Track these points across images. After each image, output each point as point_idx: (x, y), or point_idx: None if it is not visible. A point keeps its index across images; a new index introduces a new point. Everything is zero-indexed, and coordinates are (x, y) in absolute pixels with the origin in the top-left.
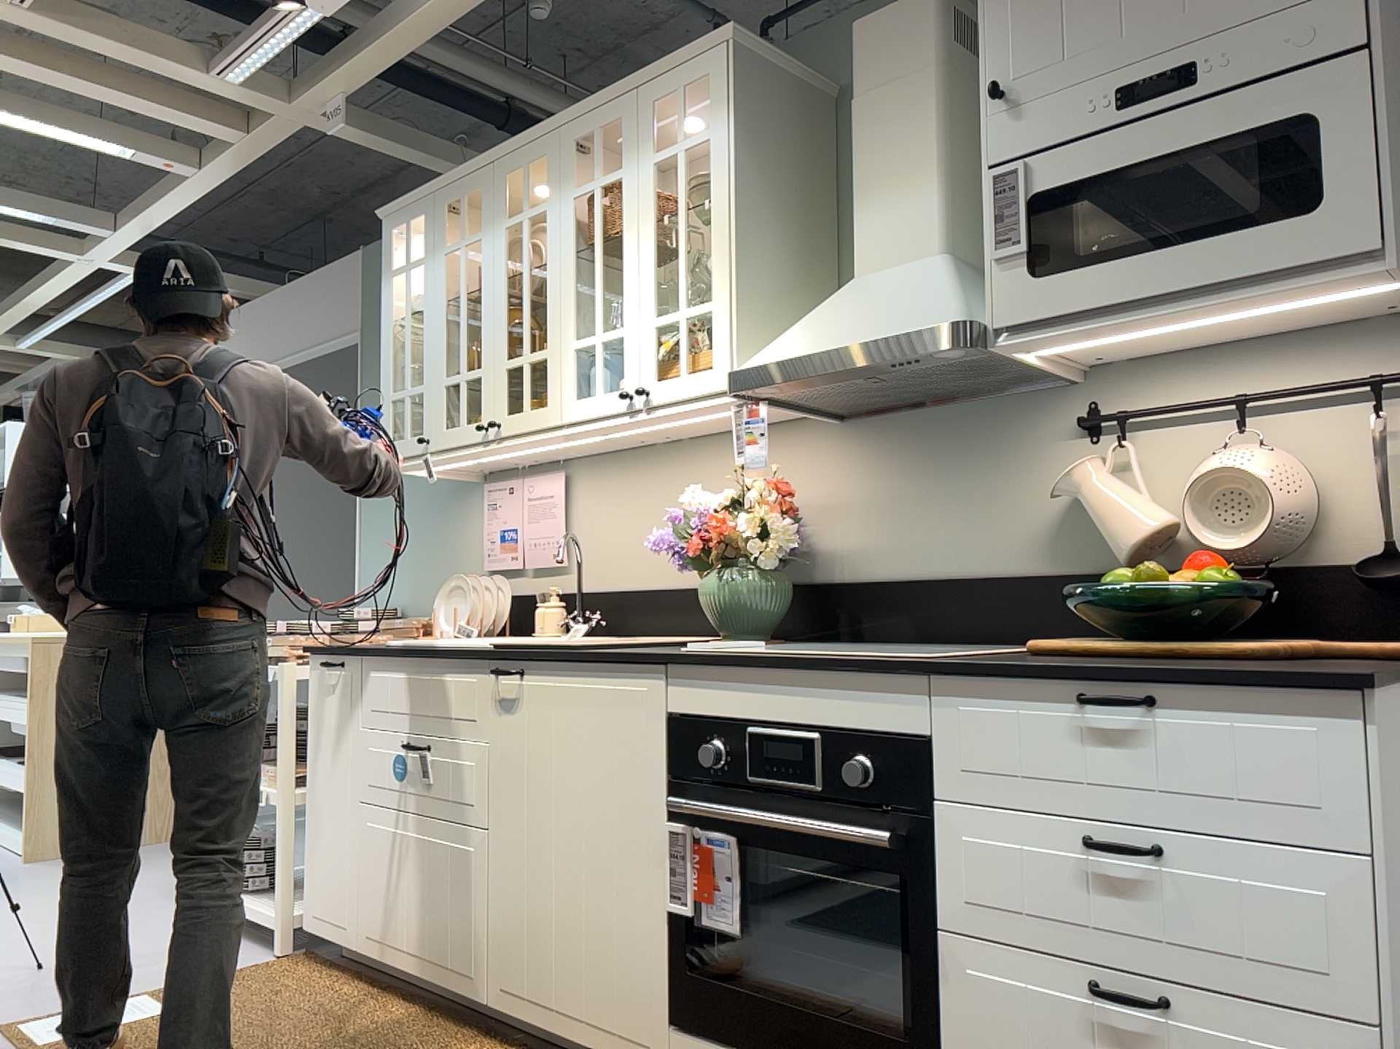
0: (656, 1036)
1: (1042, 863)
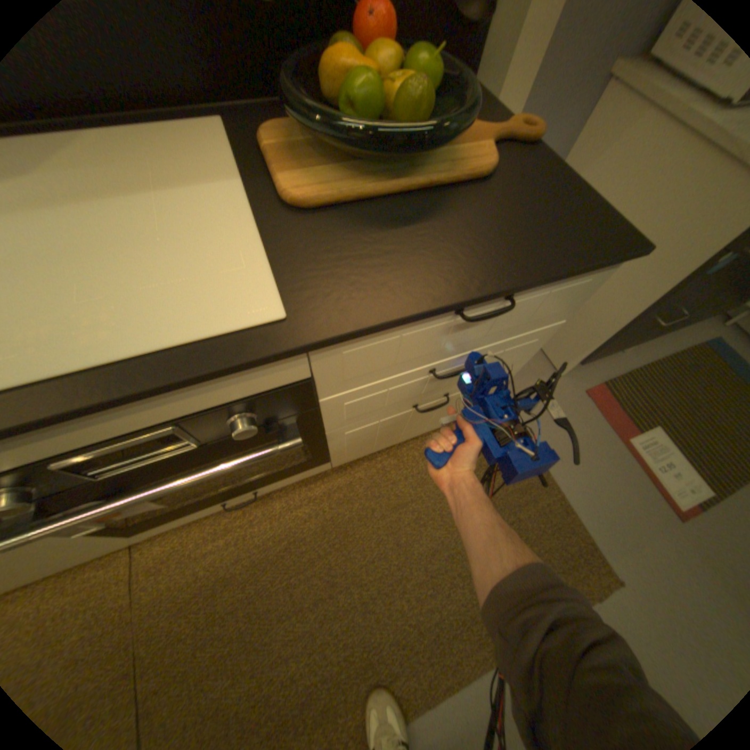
0: (117, 543)
1: (398, 388)
